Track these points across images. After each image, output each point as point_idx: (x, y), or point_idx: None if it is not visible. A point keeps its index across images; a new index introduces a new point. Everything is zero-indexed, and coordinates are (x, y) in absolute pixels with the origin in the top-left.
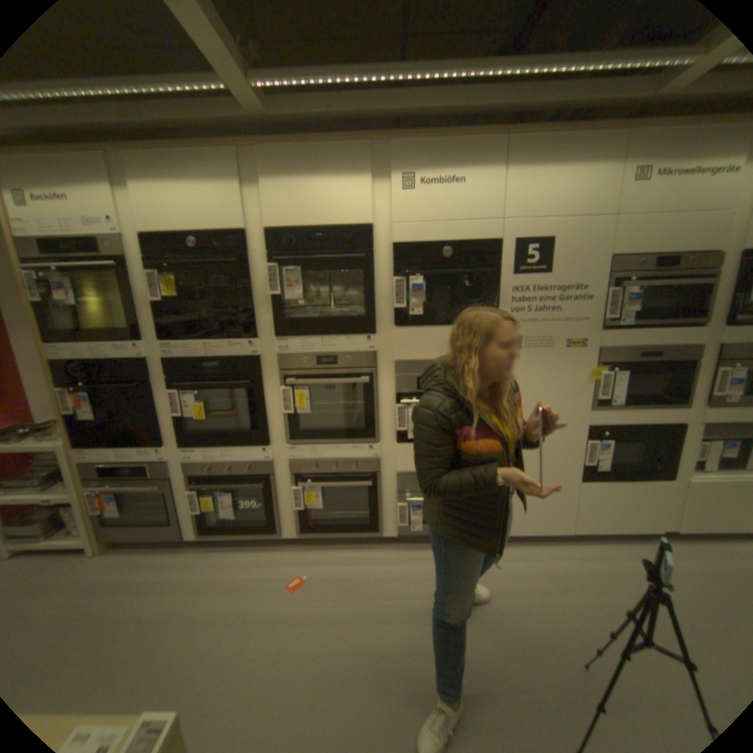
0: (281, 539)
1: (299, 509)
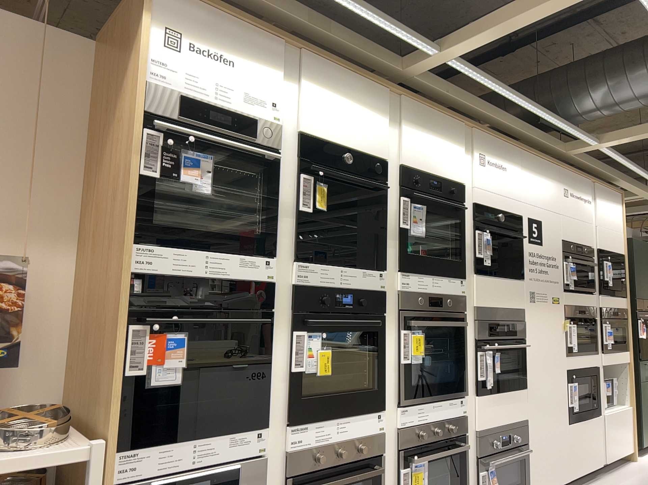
0: None
1: None
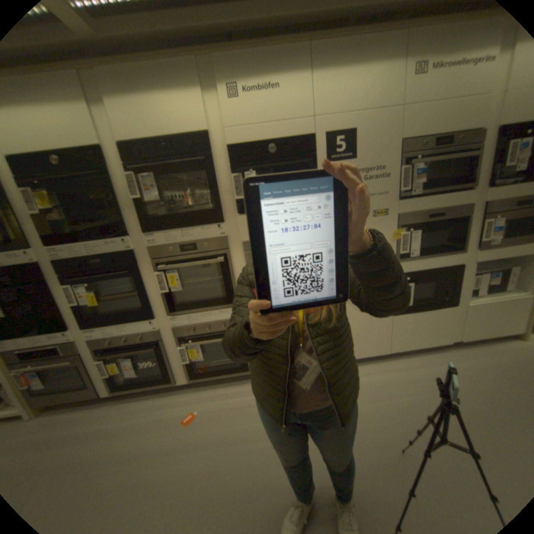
0: (176, 386)
1: (185, 362)
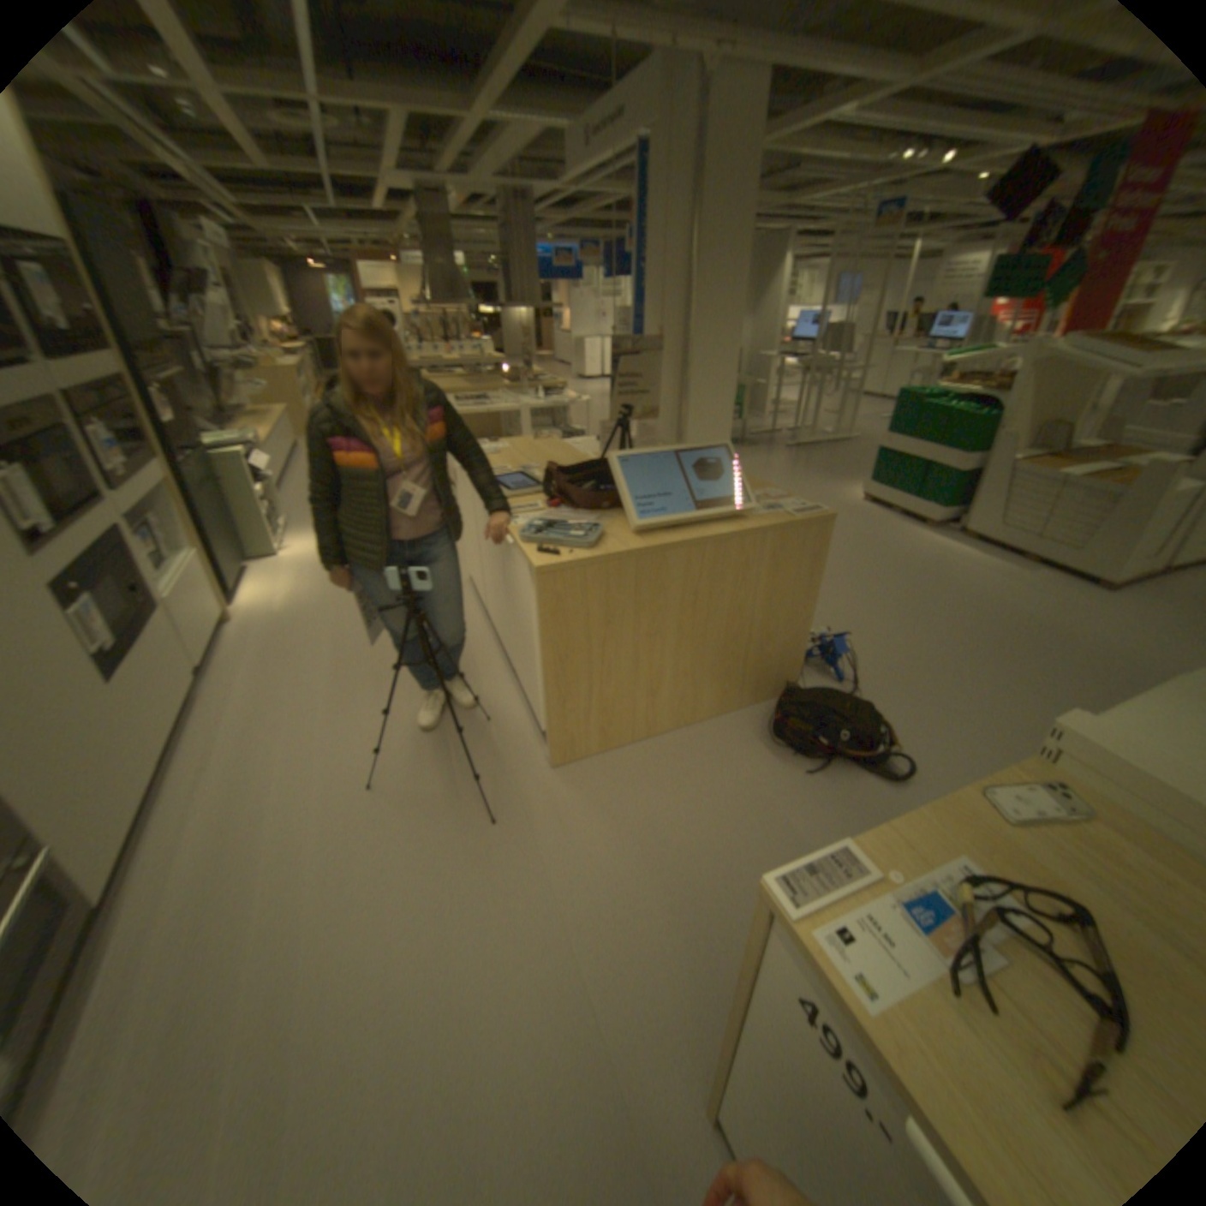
0: None
1: None
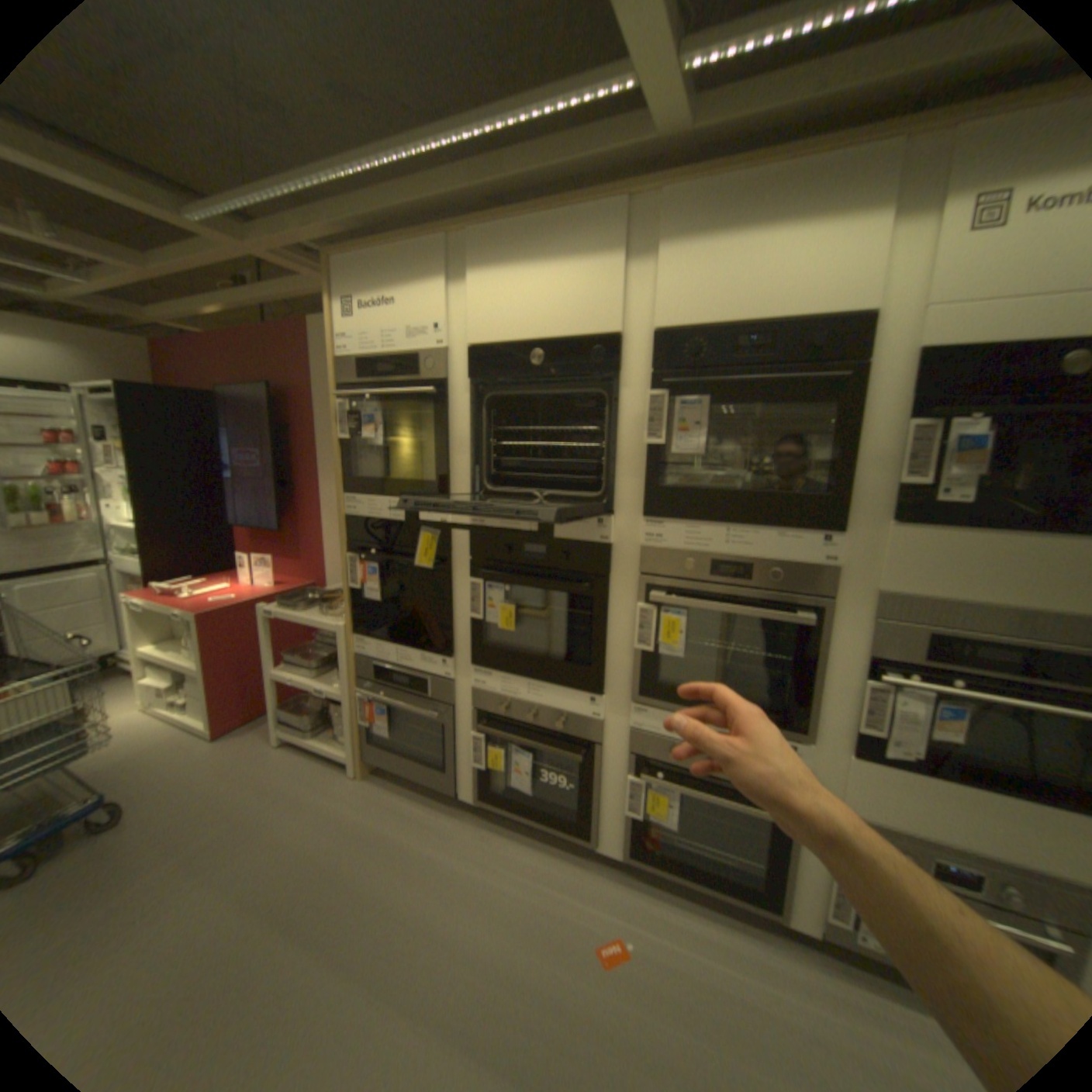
0: (597, 853)
1: (636, 816)
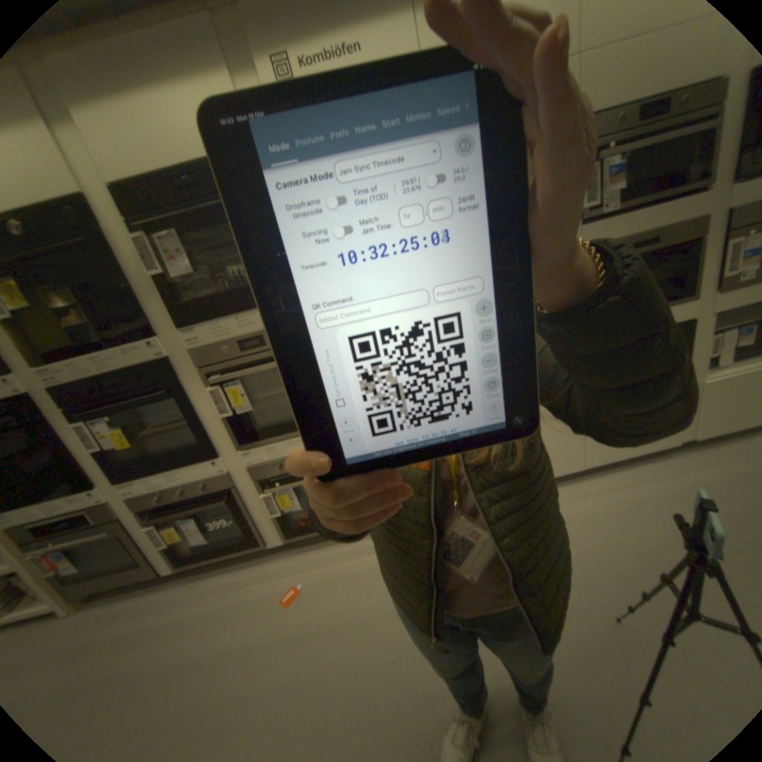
0: (267, 549)
1: (275, 515)
